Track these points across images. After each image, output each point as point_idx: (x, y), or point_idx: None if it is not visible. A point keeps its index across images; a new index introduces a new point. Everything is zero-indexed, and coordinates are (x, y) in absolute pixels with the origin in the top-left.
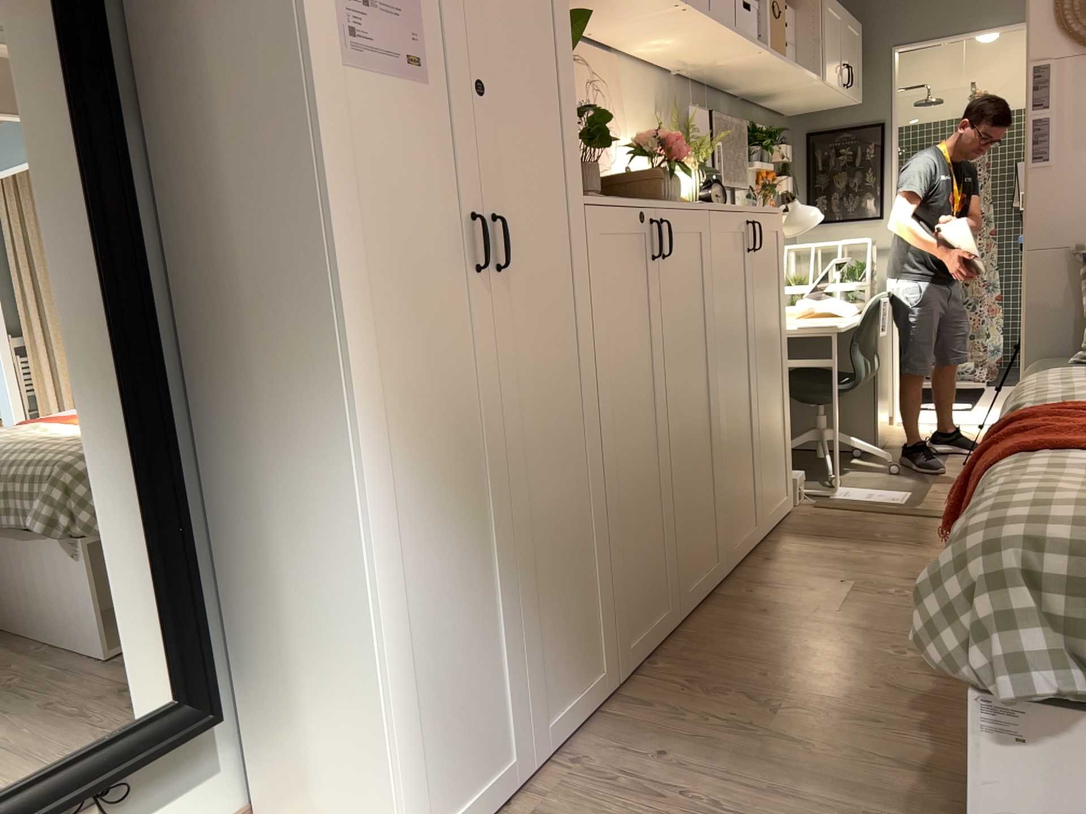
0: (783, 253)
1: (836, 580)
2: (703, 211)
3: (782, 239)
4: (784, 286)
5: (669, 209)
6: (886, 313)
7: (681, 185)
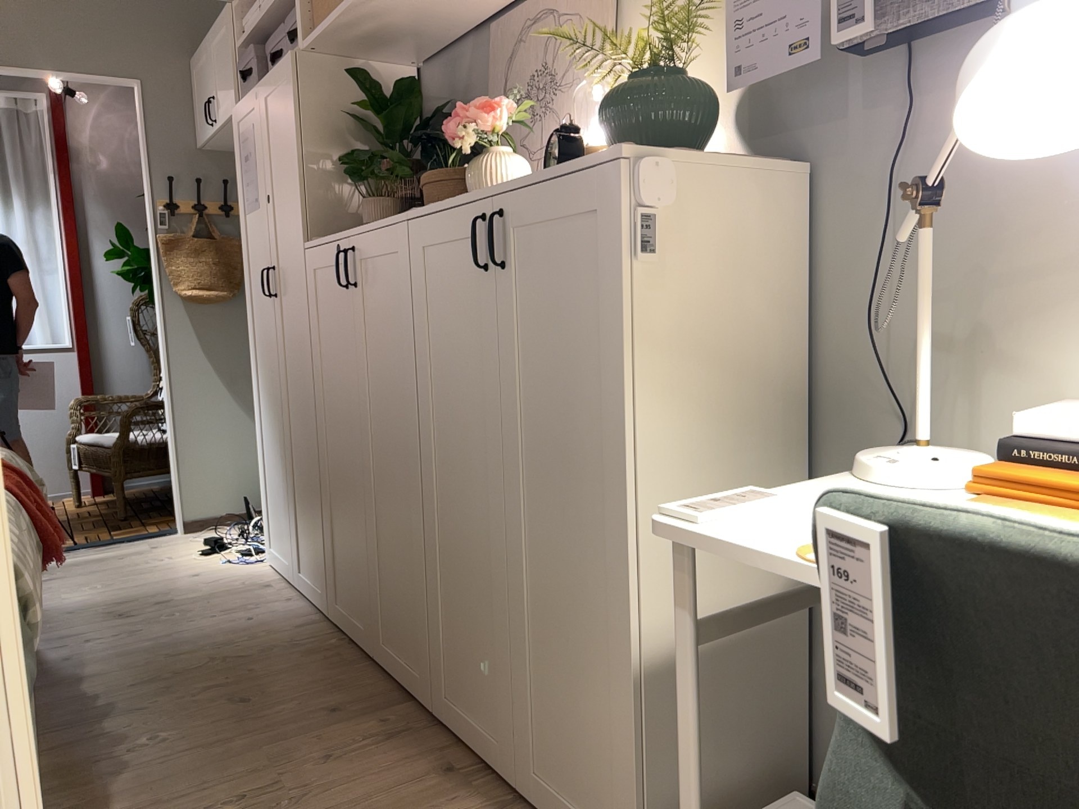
0: (620, 266)
1: (320, 795)
2: (396, 225)
3: (619, 231)
4: (622, 353)
5: (358, 237)
6: (889, 633)
7: (482, 173)
